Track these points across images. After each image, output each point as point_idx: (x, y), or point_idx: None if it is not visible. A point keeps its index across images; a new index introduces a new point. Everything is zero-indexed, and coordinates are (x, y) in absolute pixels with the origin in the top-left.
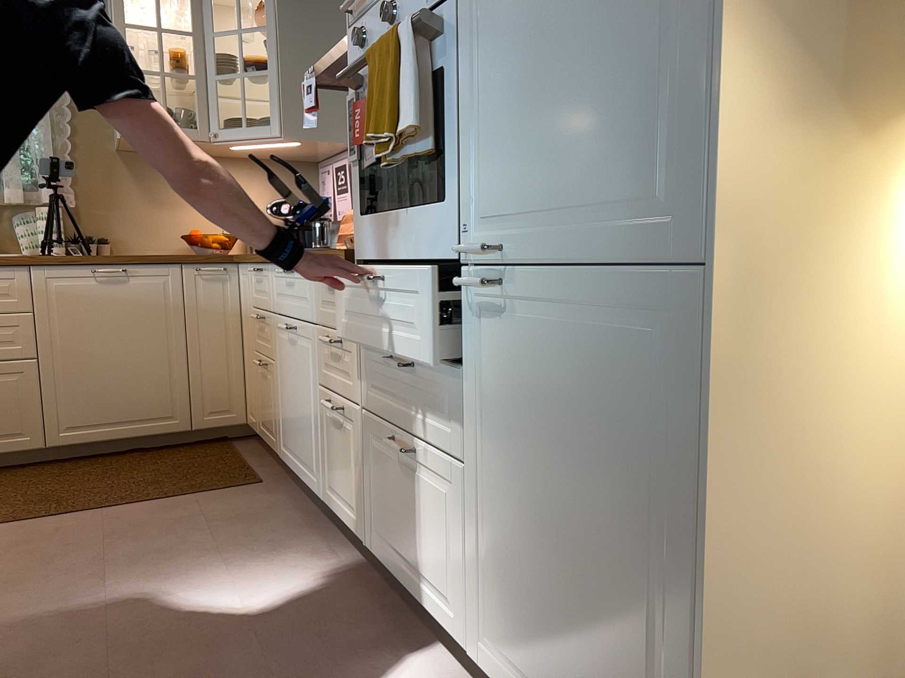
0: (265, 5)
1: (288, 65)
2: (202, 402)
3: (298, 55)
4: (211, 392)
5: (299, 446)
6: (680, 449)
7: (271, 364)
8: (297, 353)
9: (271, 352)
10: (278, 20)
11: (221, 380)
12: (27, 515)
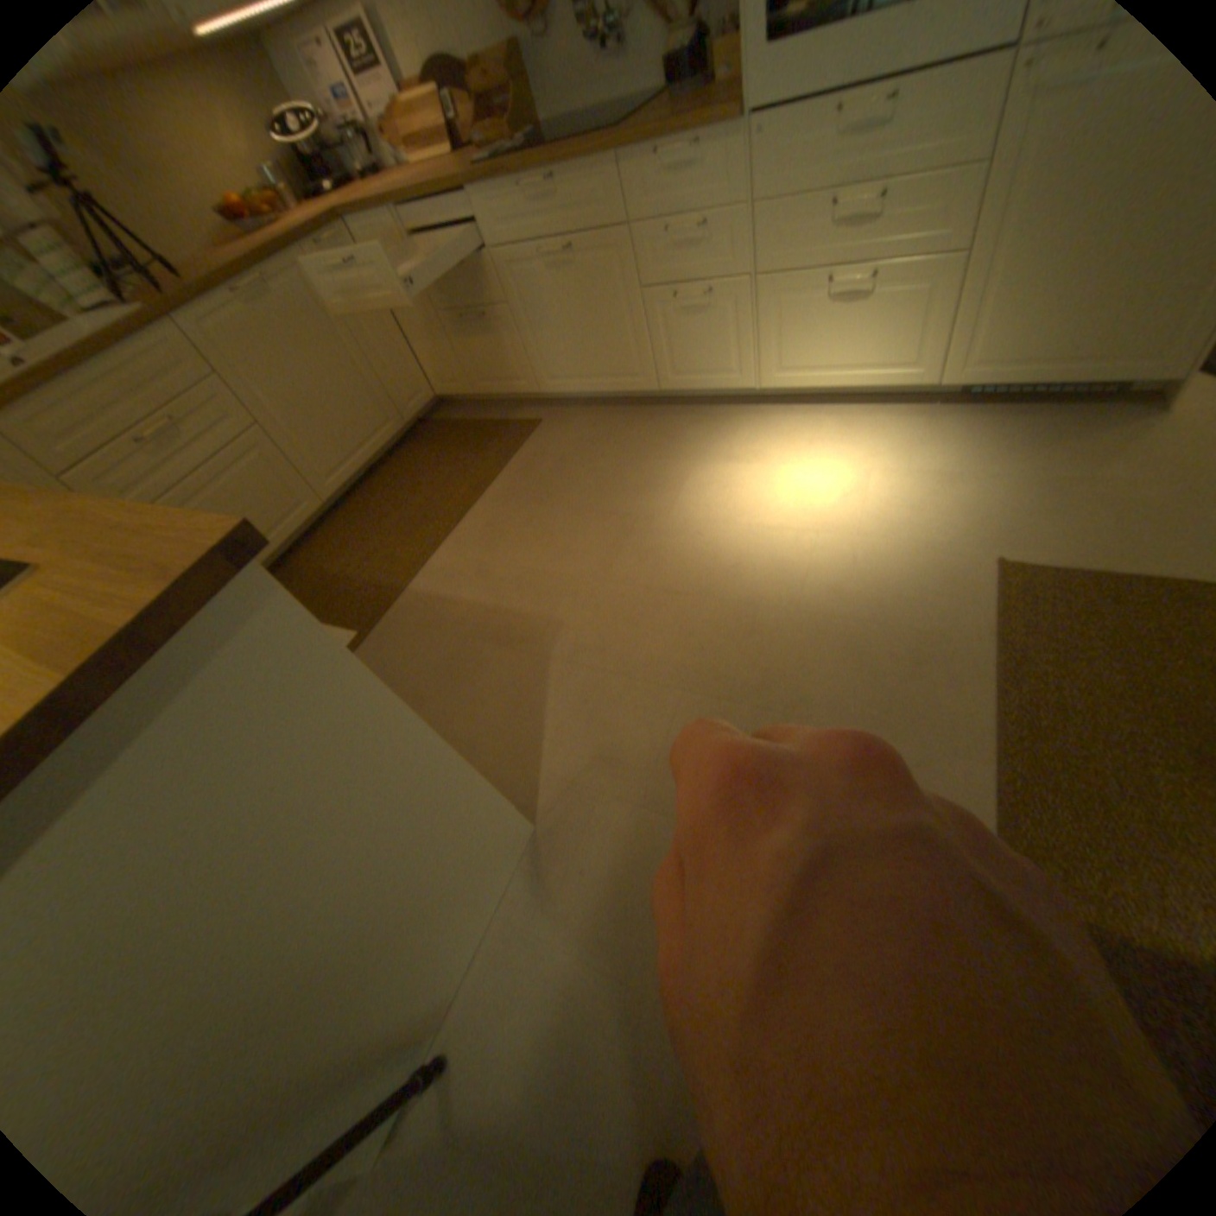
0: None
1: None
2: (398, 393)
3: None
4: (397, 379)
5: (594, 363)
6: None
7: (496, 309)
8: (575, 270)
9: (490, 296)
10: None
11: (398, 363)
12: (430, 537)
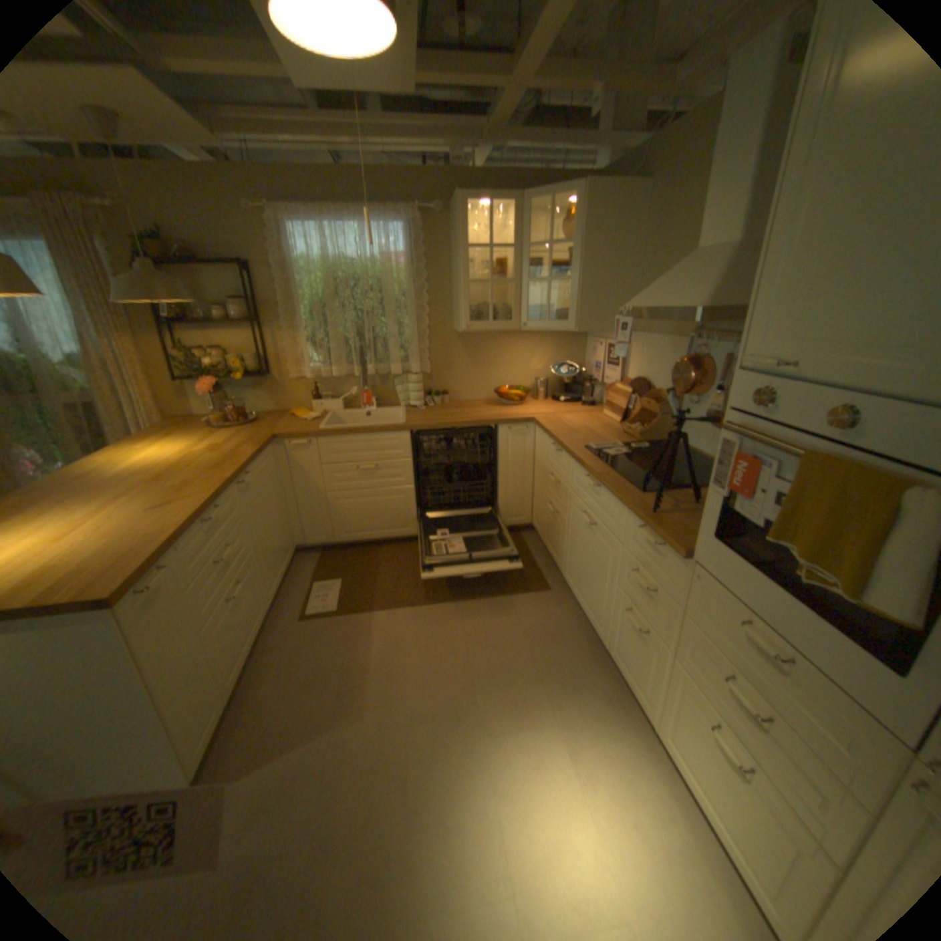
0: (569, 212)
1: (587, 272)
2: (505, 511)
3: (596, 263)
4: (510, 505)
5: (586, 595)
6: None
7: (562, 518)
8: (594, 541)
9: (562, 510)
10: (584, 234)
11: (517, 498)
12: (417, 599)
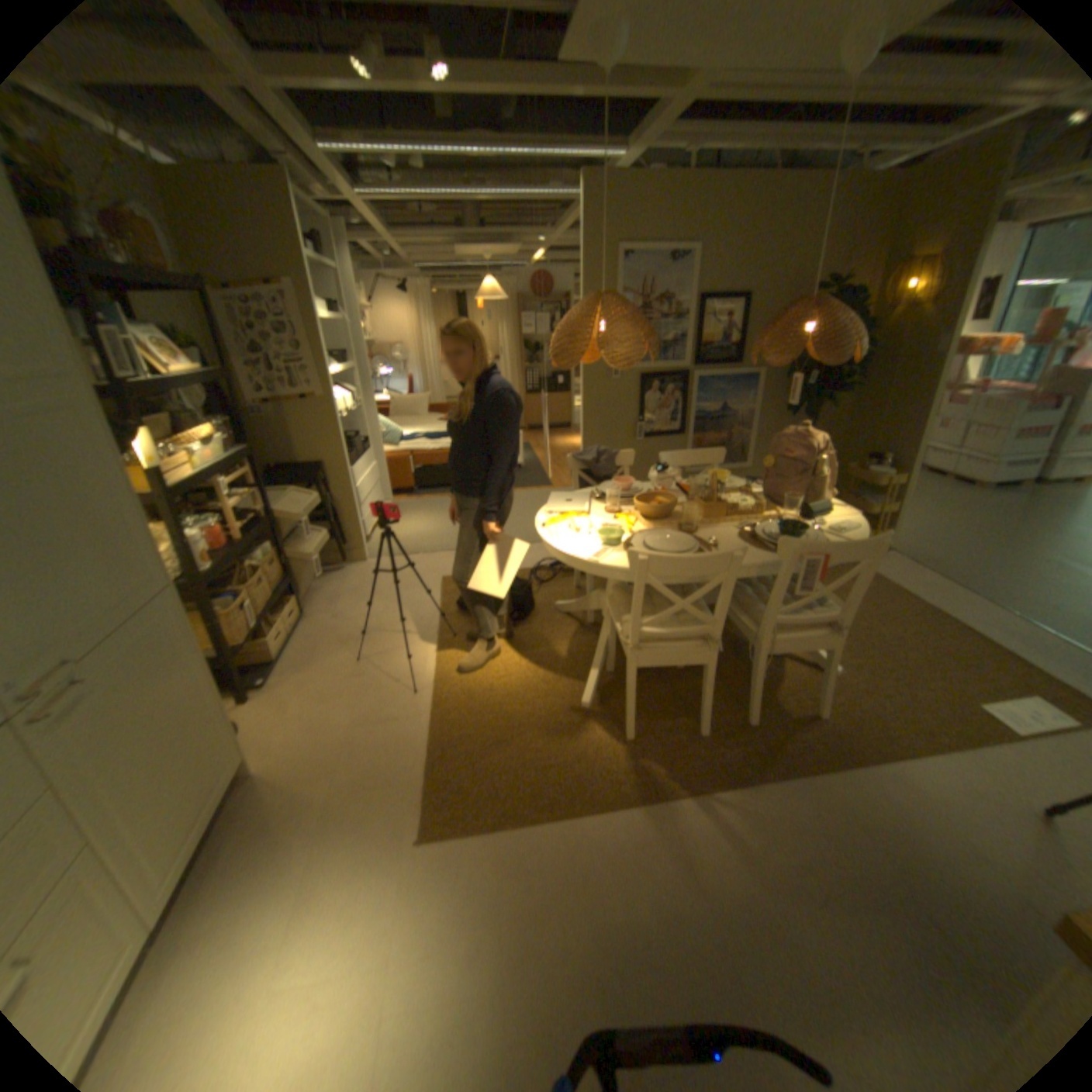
0: None
1: None
2: None
3: None
4: None
5: None
6: (184, 651)
7: None
8: None
9: None
10: None
11: None
12: None
